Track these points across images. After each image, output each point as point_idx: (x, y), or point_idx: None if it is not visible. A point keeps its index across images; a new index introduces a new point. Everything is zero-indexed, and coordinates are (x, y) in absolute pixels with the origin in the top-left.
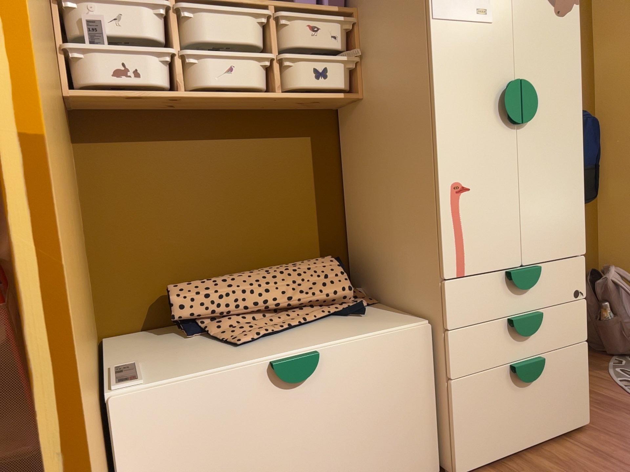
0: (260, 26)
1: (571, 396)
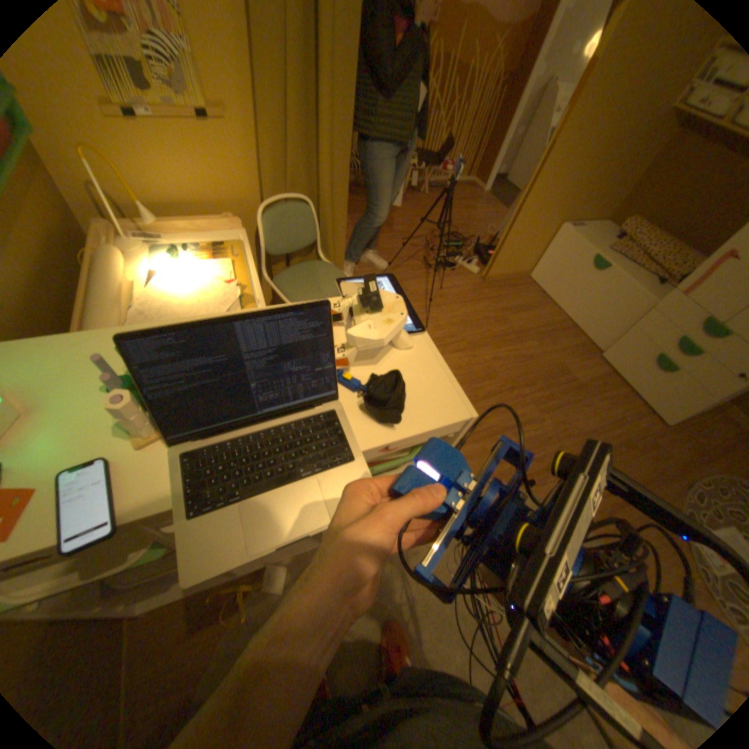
0: None
1: (675, 403)
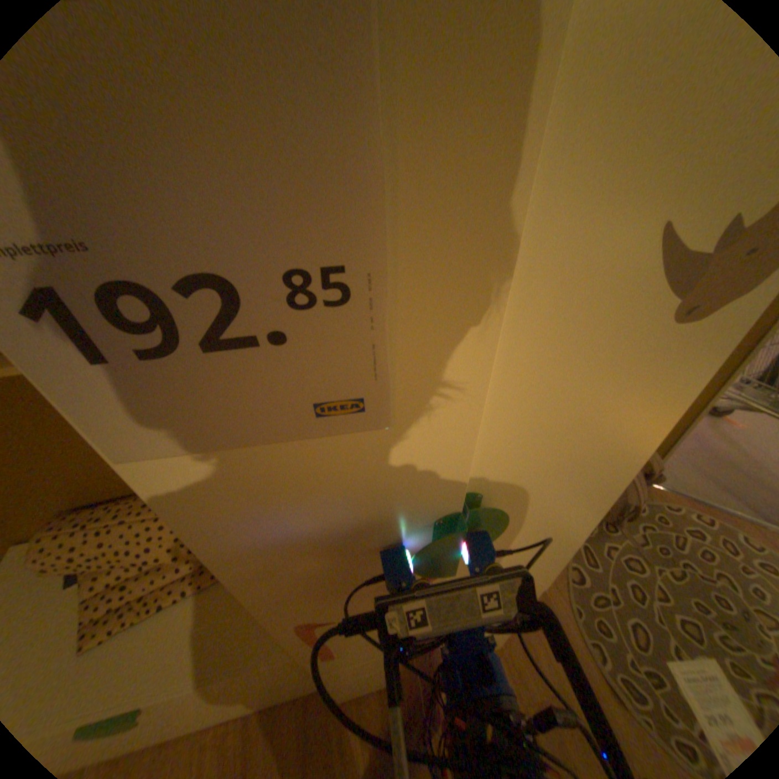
0: None
1: None
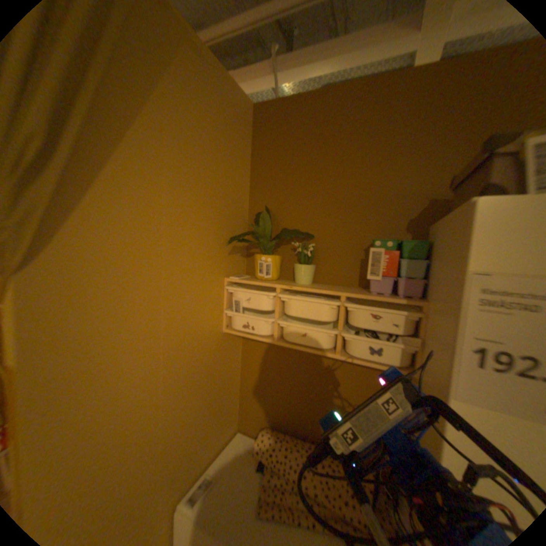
0: (334, 306)
1: None
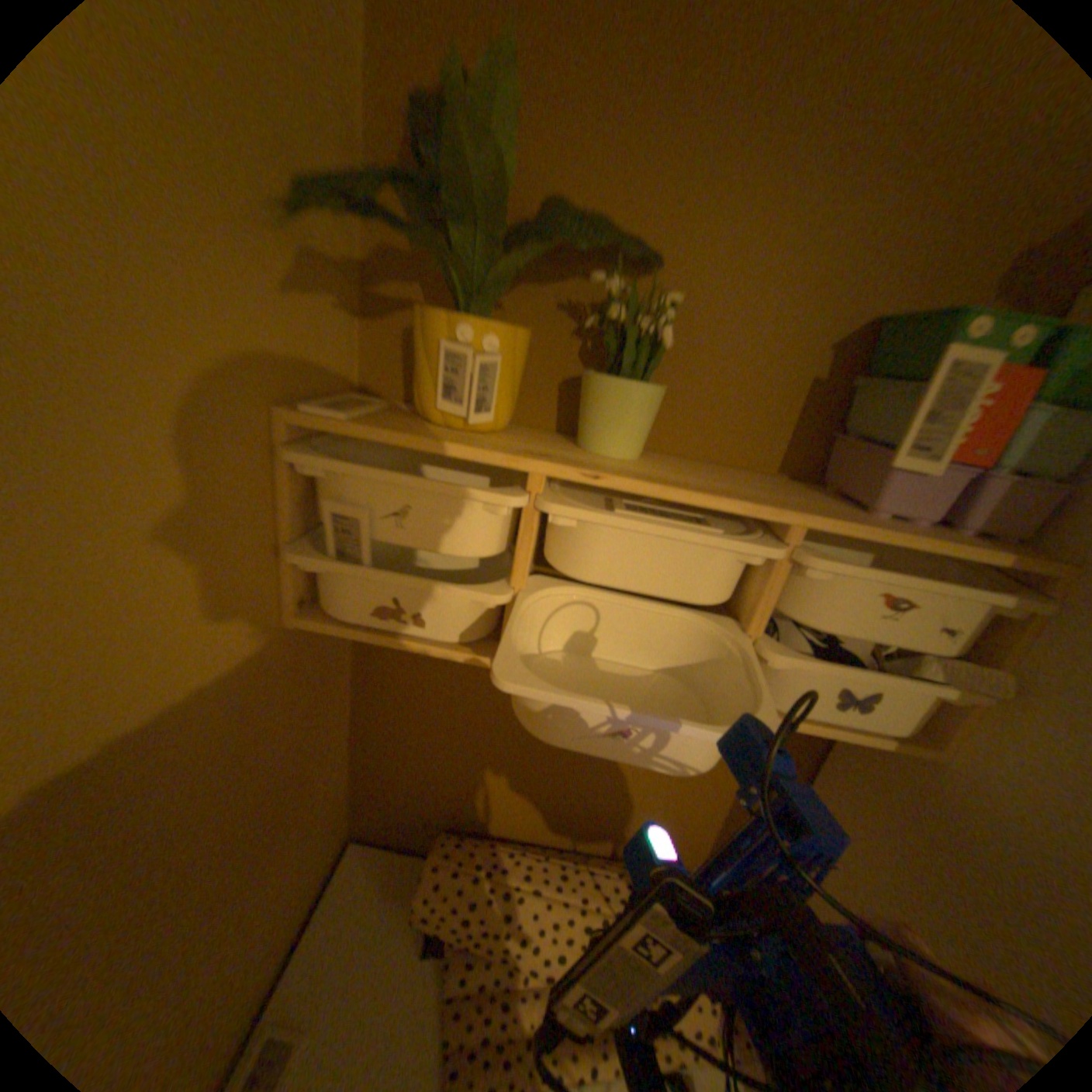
0: (747, 556)
1: None
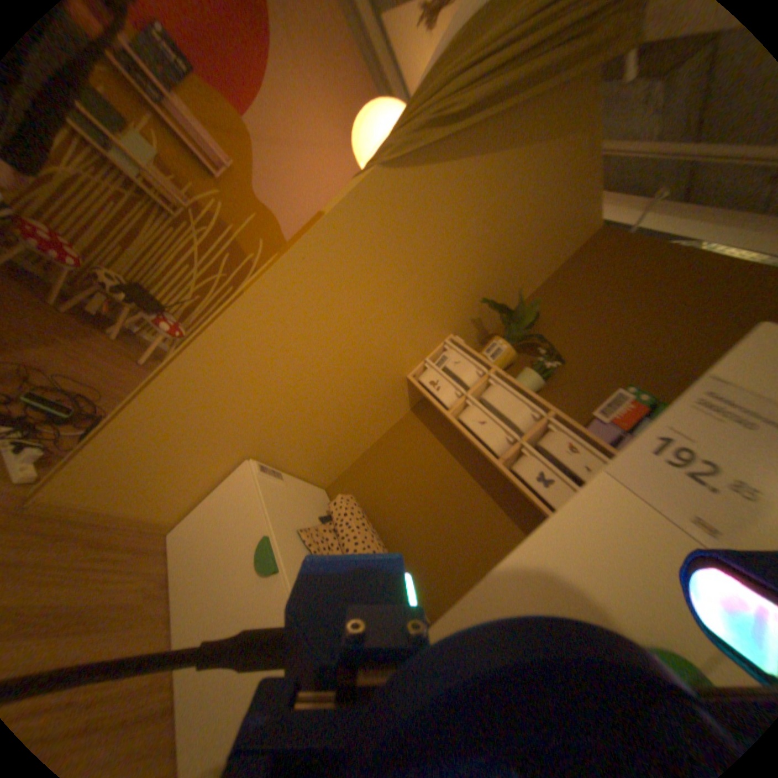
0: (533, 419)
1: None
